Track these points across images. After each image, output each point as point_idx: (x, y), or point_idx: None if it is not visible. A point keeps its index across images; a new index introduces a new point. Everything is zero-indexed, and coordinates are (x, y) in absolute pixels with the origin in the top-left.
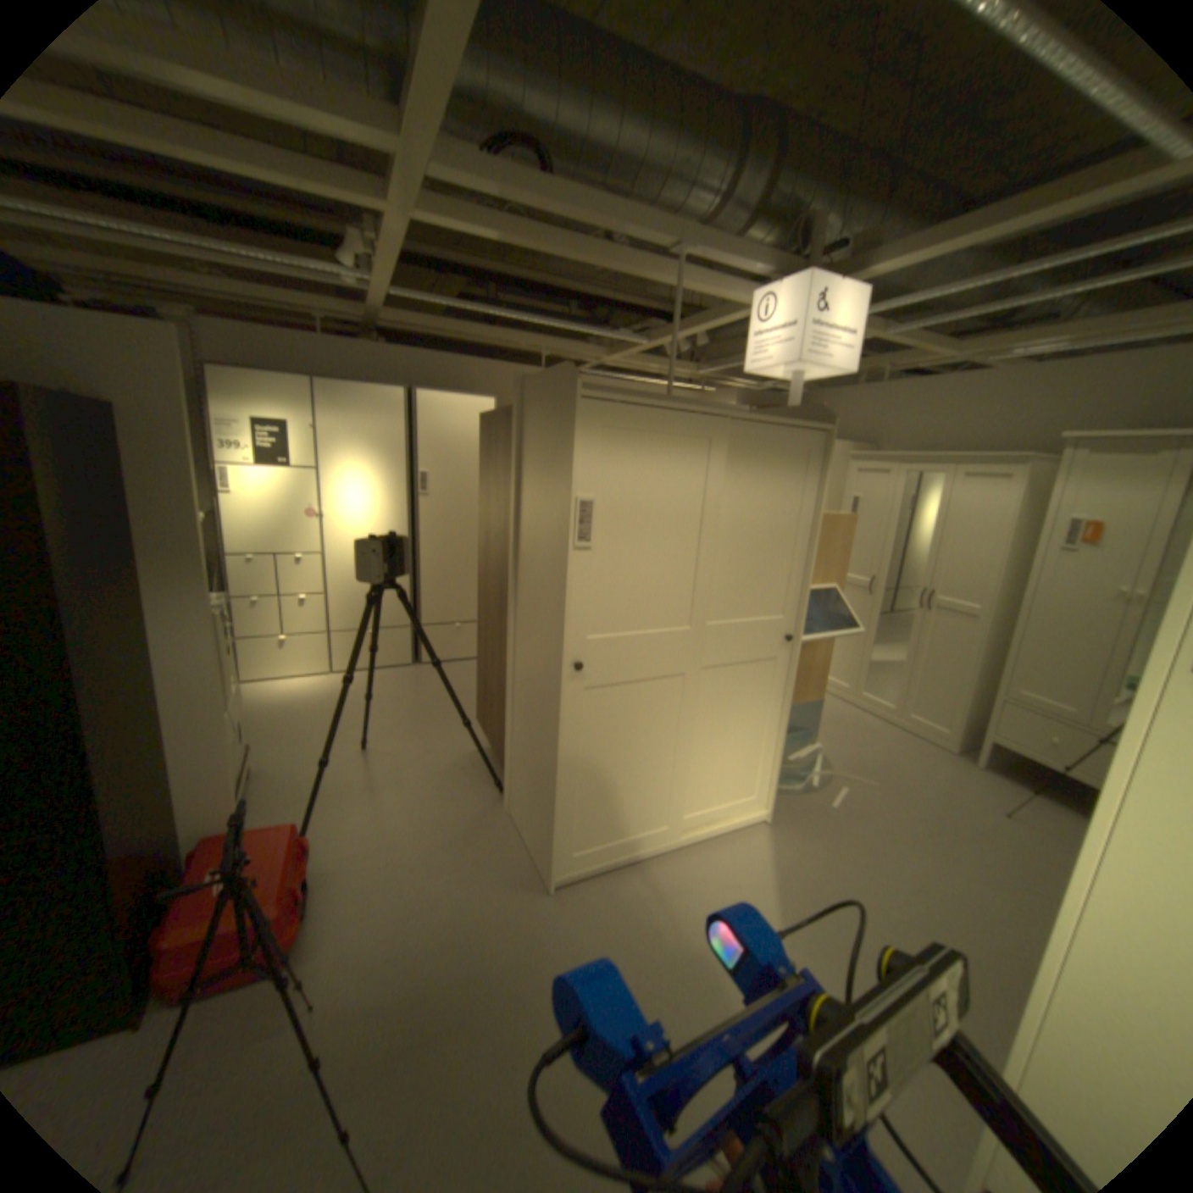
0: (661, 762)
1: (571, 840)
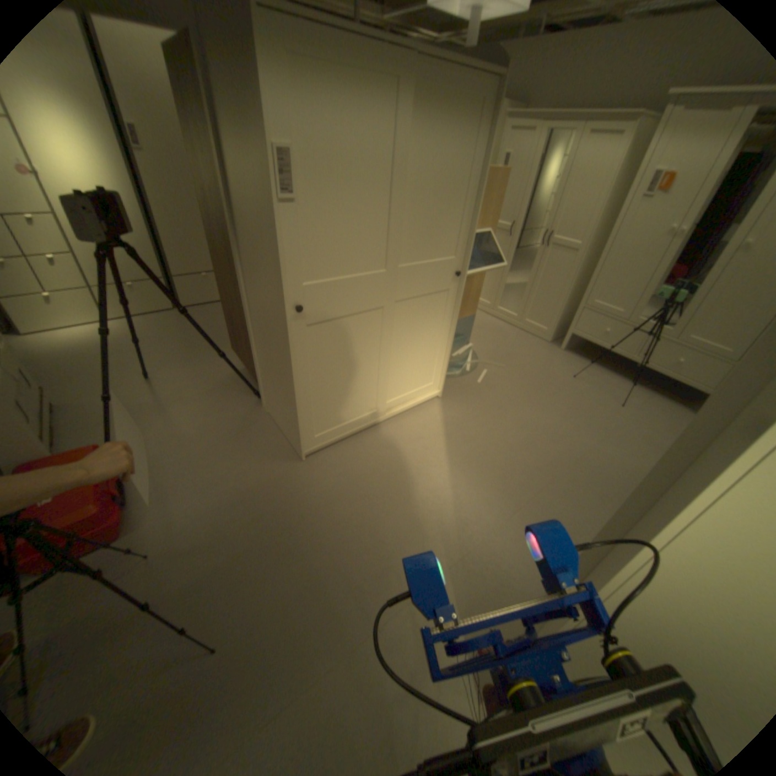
0: (369, 370)
1: (312, 427)
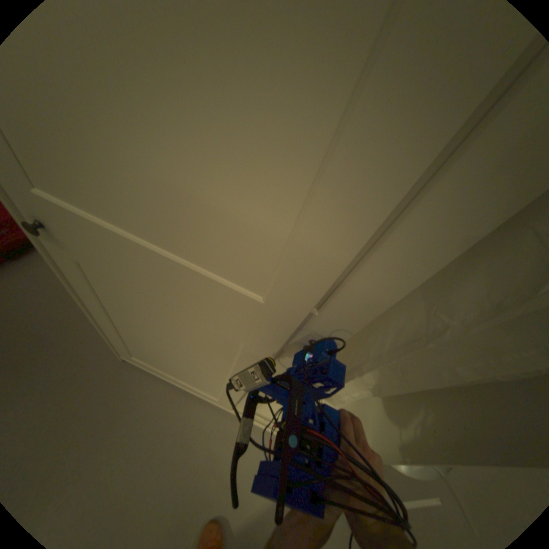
0: (209, 372)
1: (125, 350)
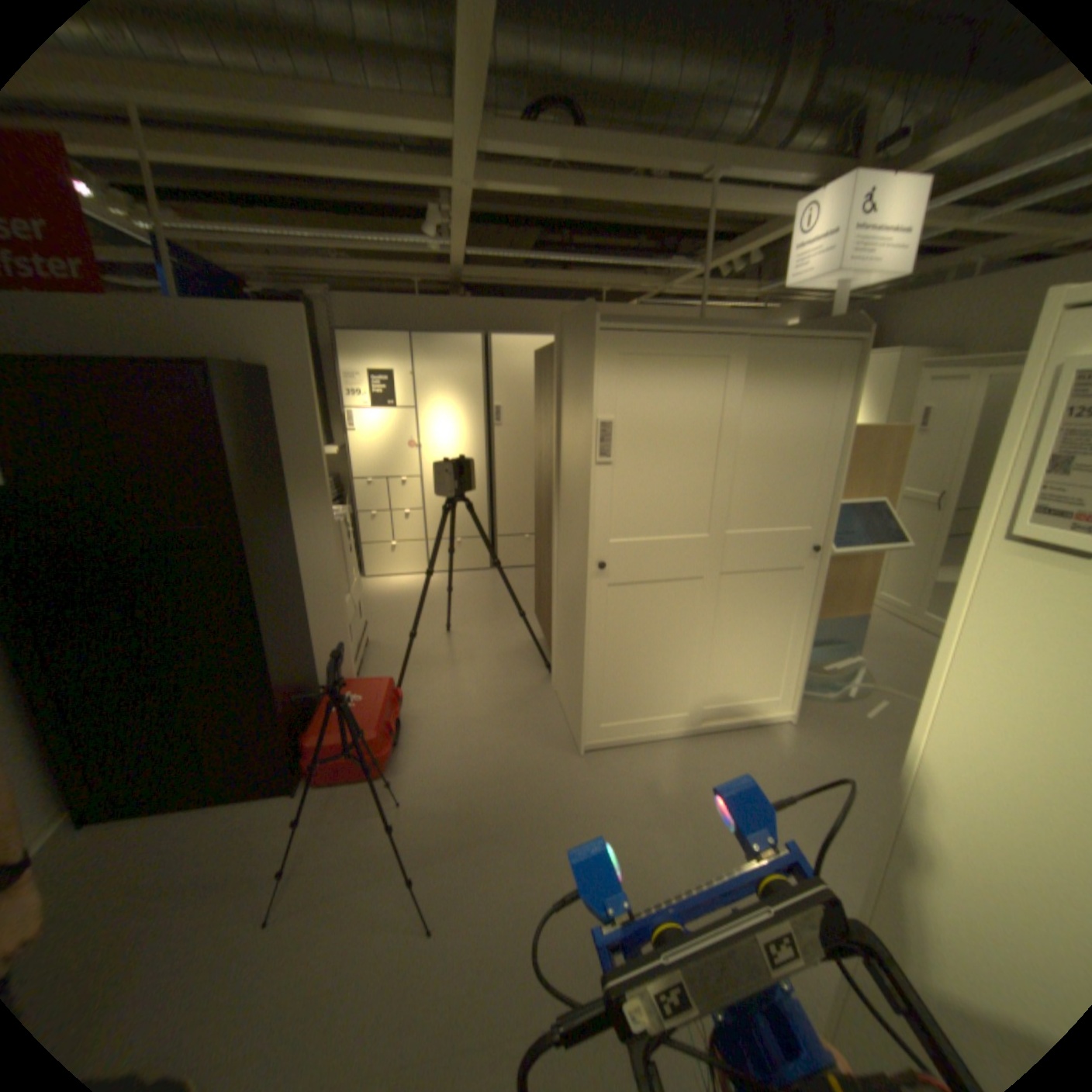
0: (681, 656)
1: (598, 713)
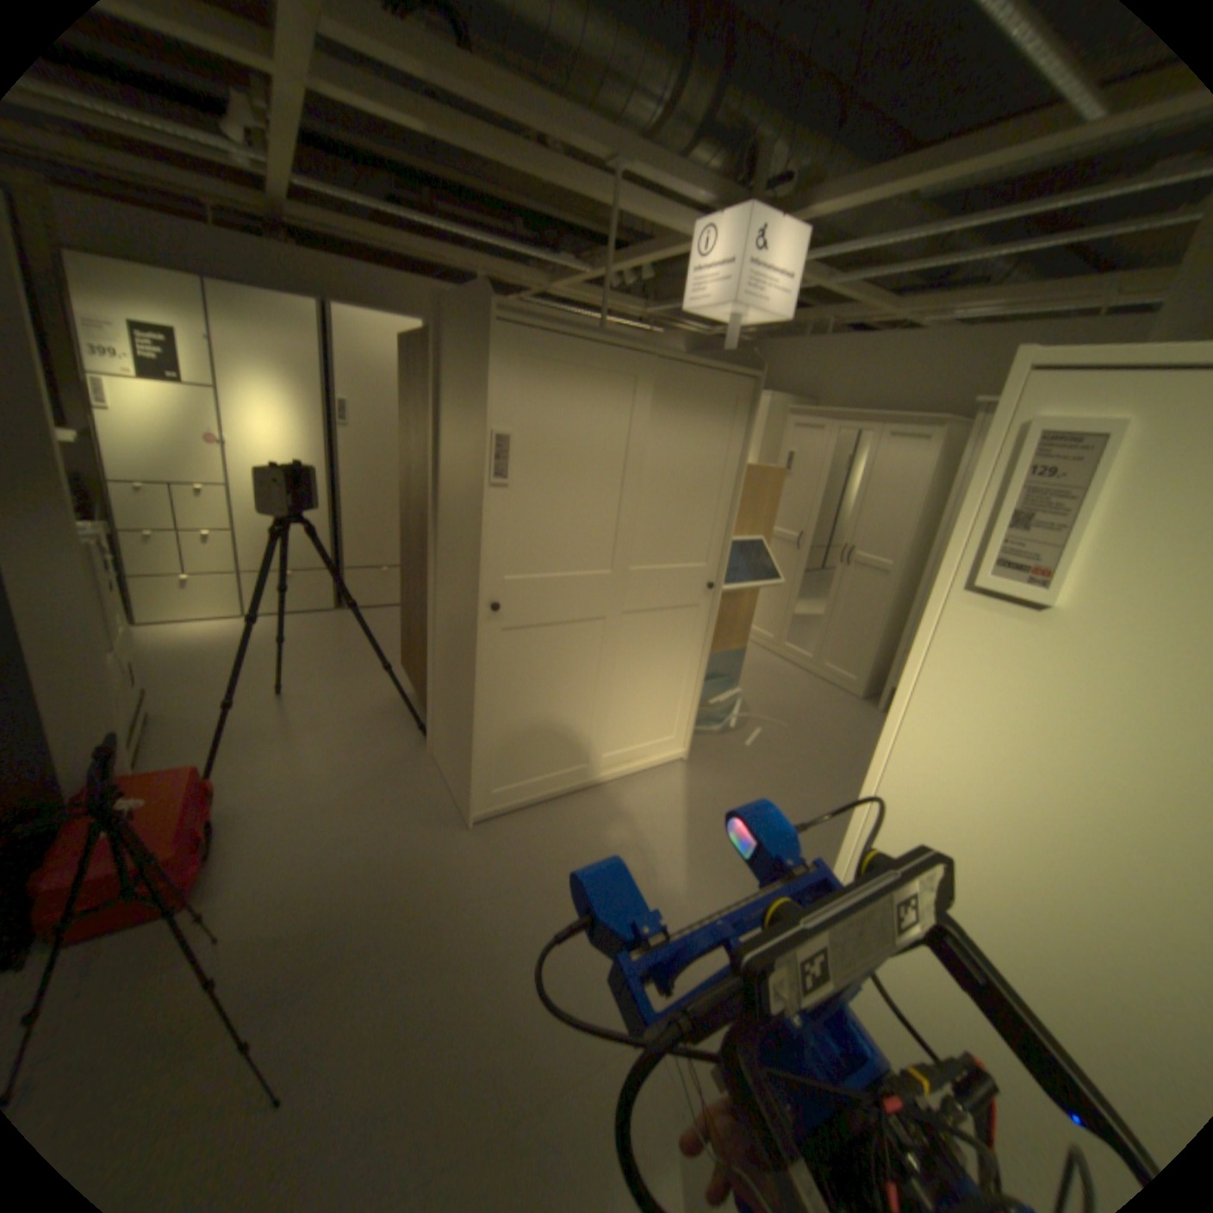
0: (580, 702)
1: (489, 776)
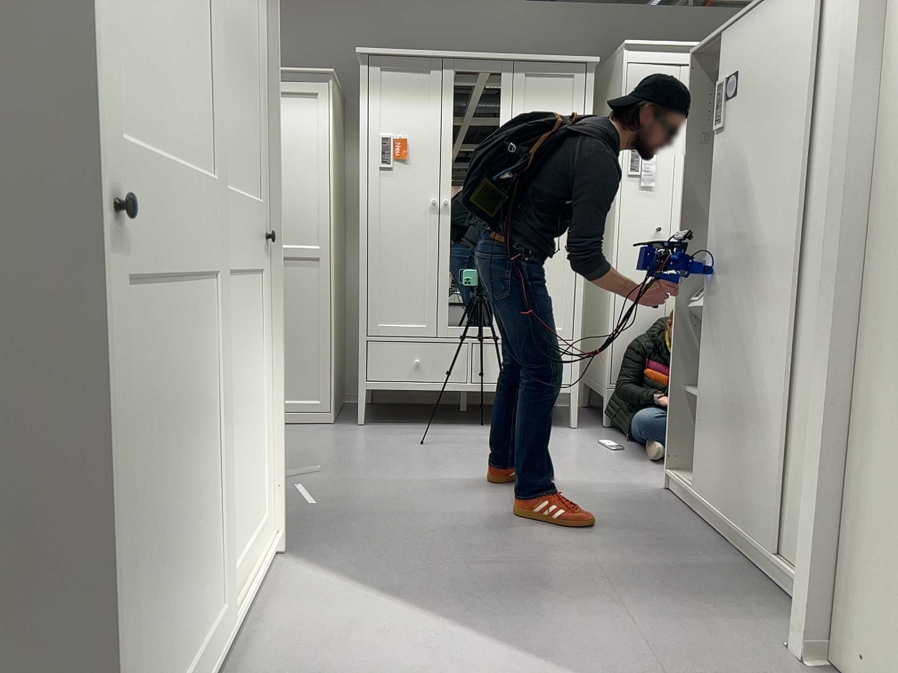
0: (203, 474)
1: None
